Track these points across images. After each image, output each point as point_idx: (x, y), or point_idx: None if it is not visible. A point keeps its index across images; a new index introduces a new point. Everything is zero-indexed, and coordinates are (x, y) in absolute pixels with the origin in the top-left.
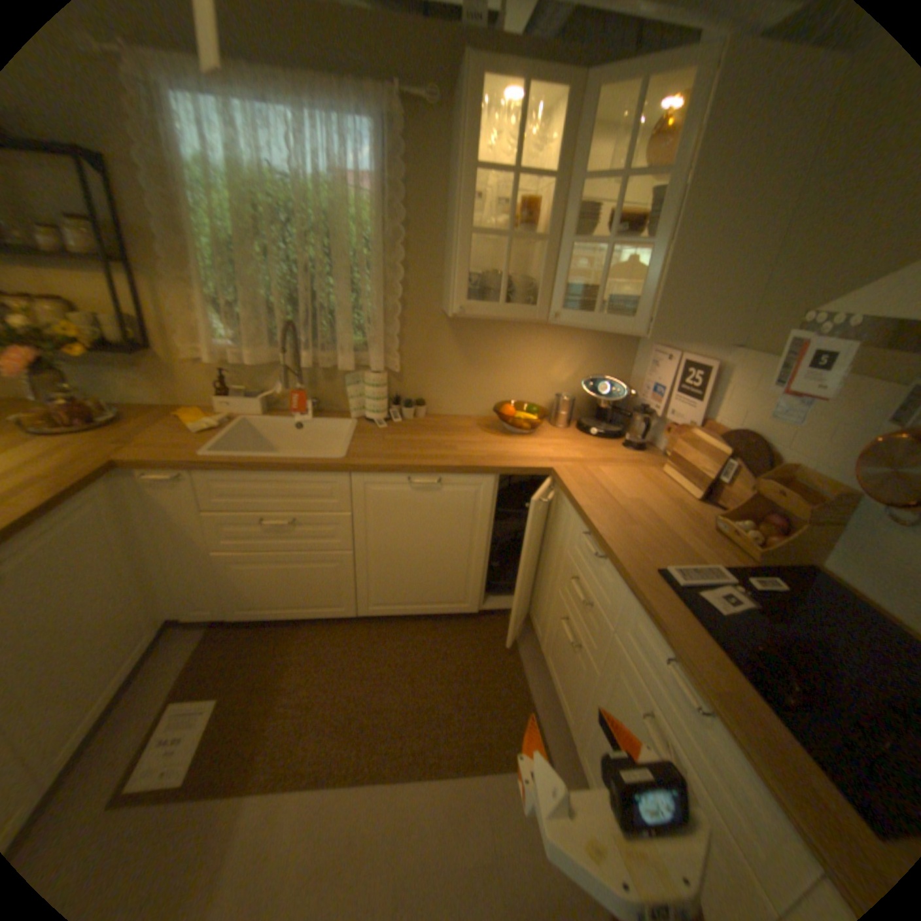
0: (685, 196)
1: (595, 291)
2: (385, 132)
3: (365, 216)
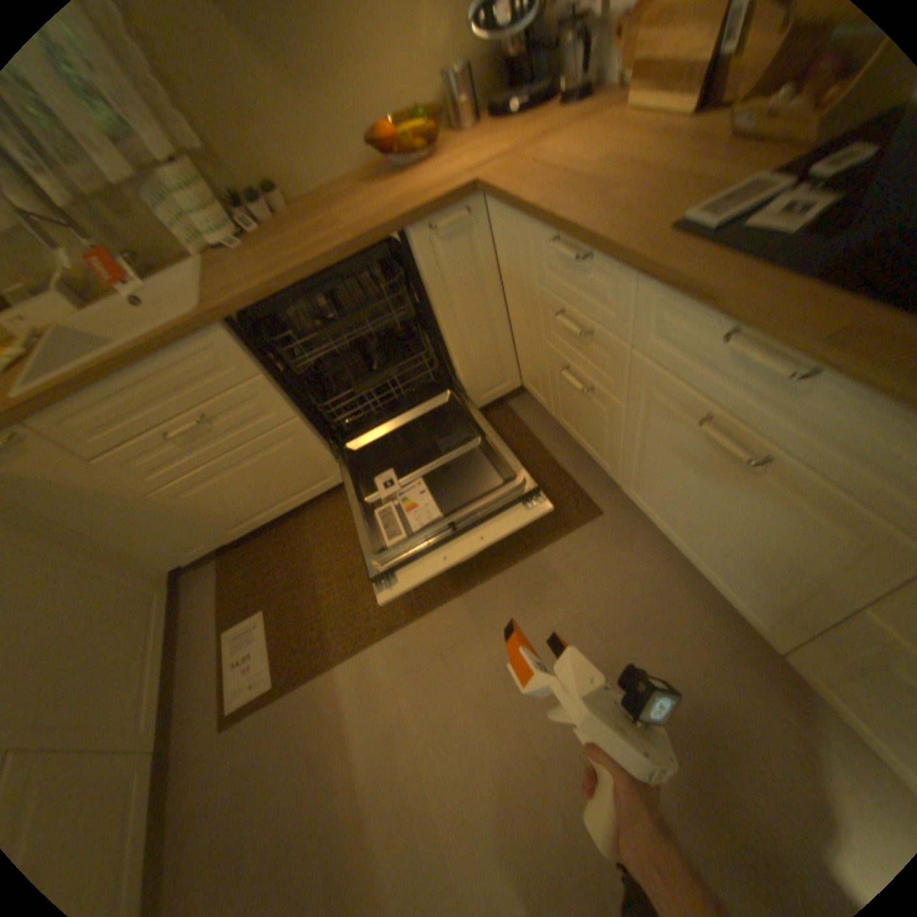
0: None
1: None
2: None
3: None
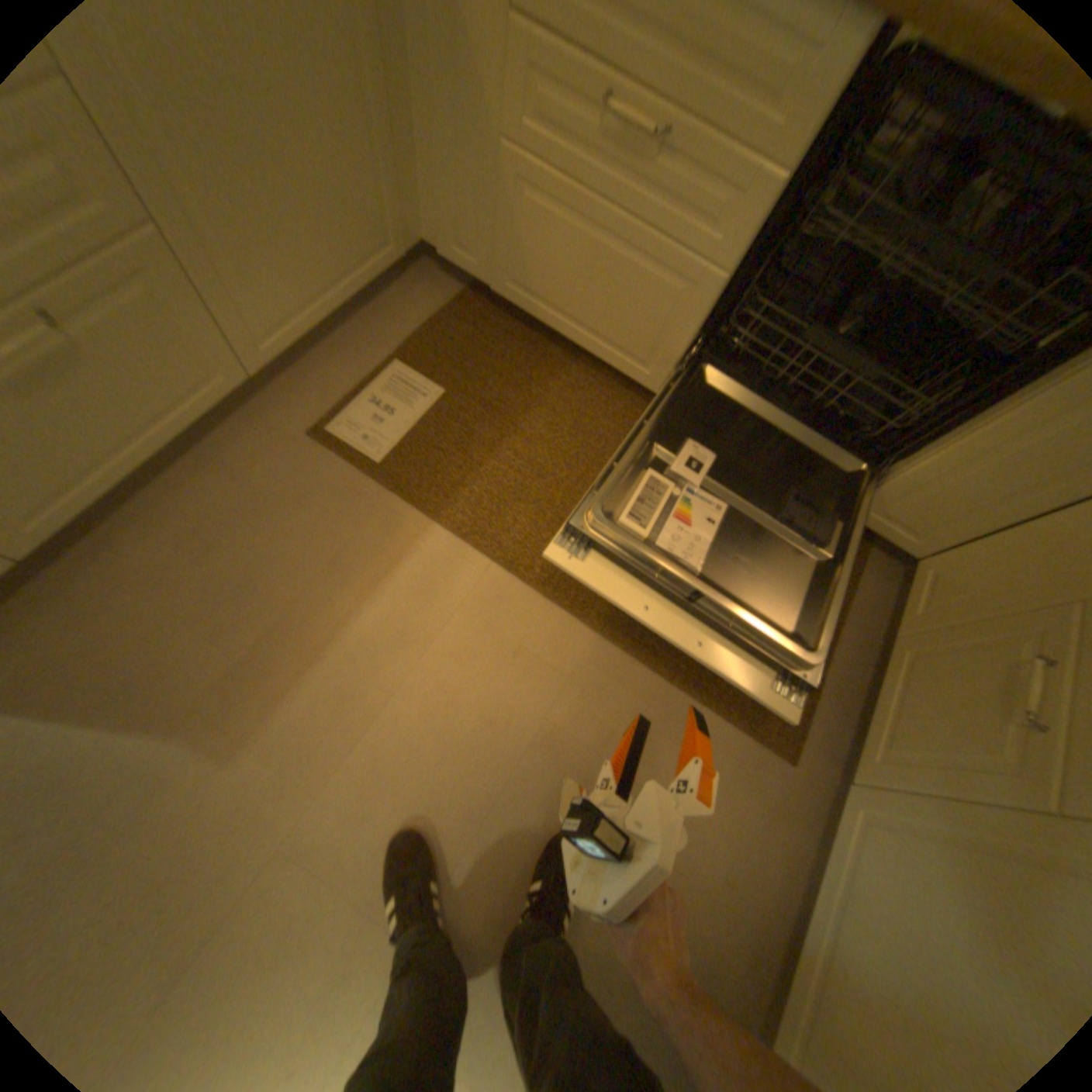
0: None
1: None
2: None
3: None
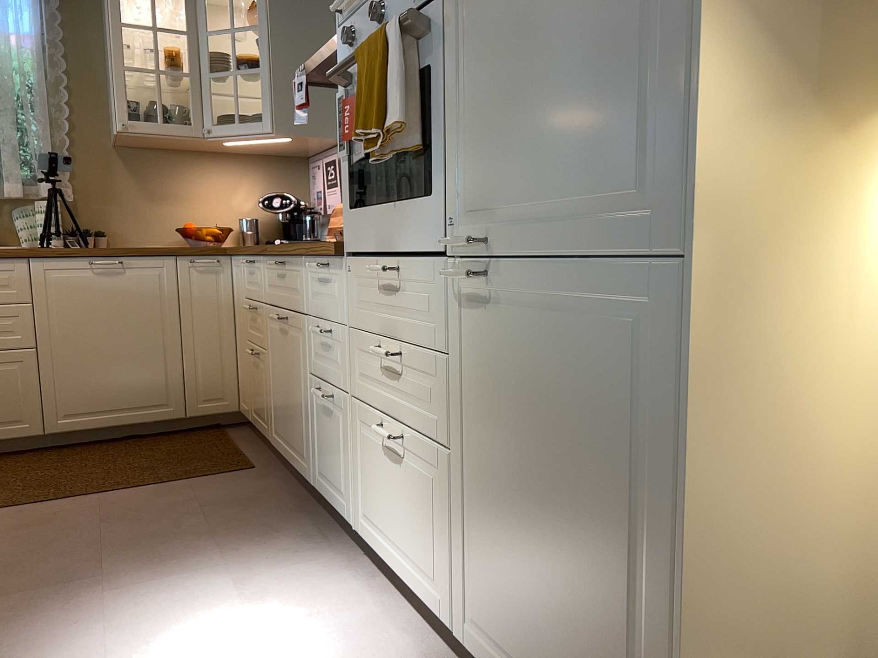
0: (272, 43)
1: (244, 118)
2: (42, 7)
3: (27, 67)
